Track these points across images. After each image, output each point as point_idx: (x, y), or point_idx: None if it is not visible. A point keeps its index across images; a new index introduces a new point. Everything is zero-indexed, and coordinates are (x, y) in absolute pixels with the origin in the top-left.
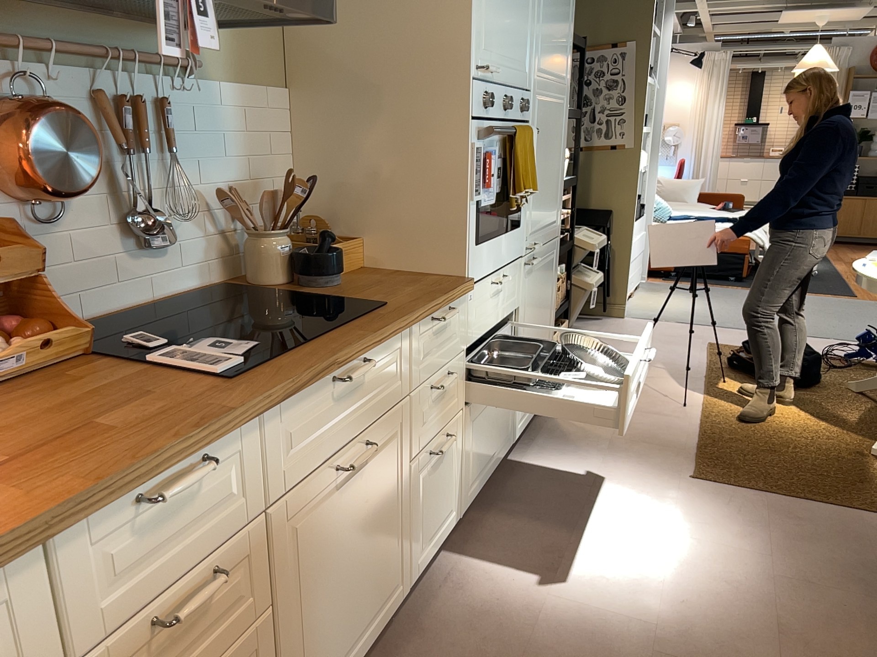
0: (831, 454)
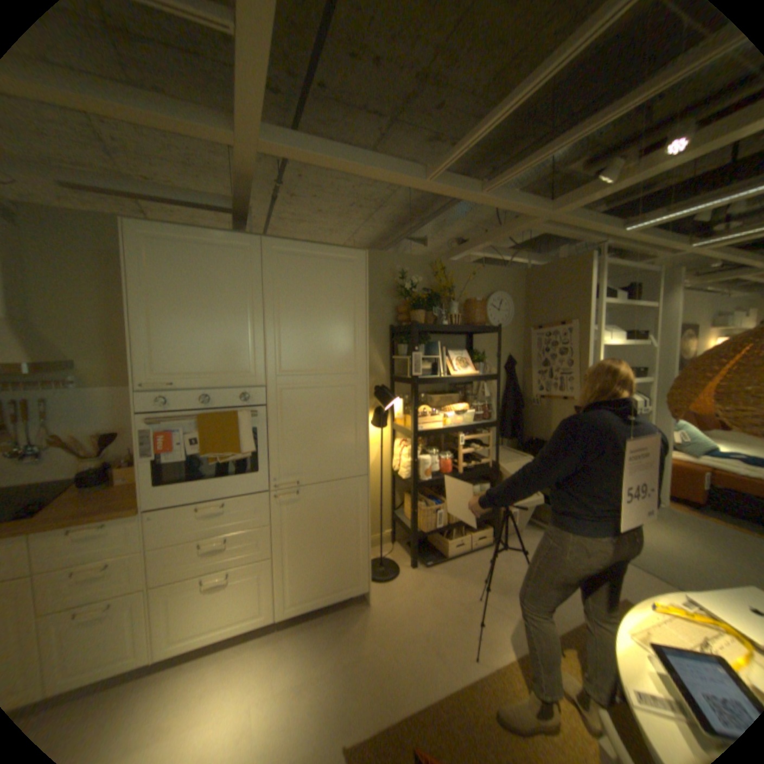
0: None
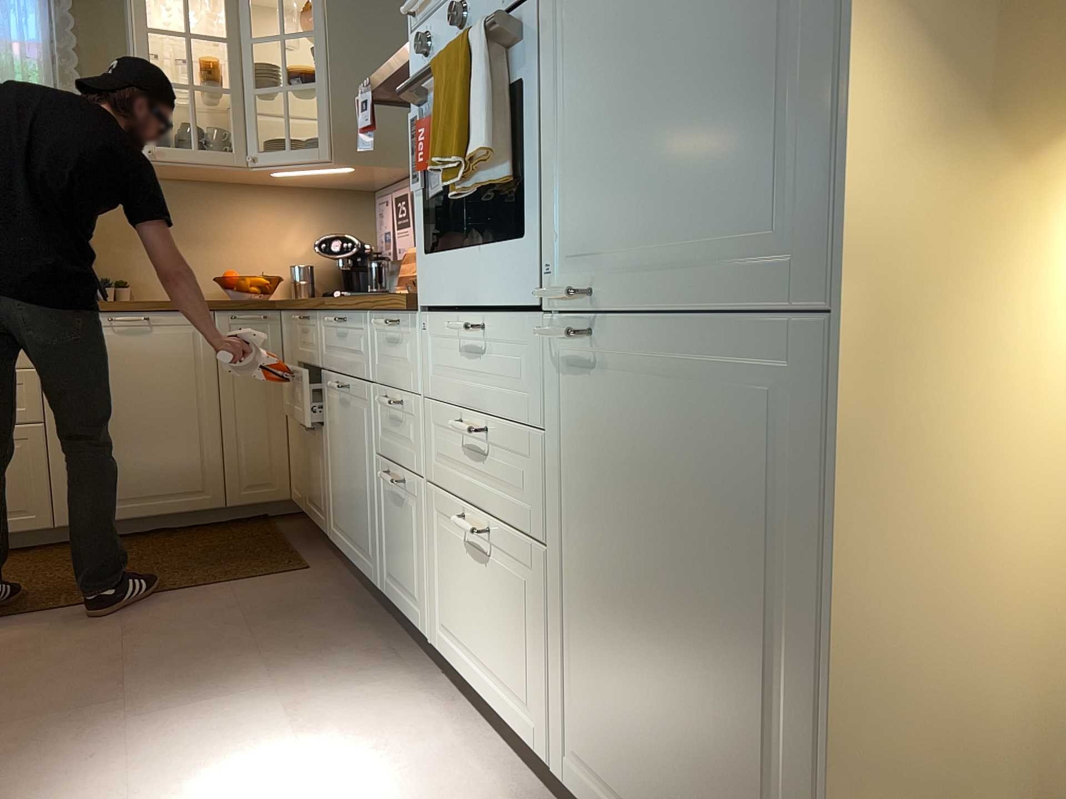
0: None
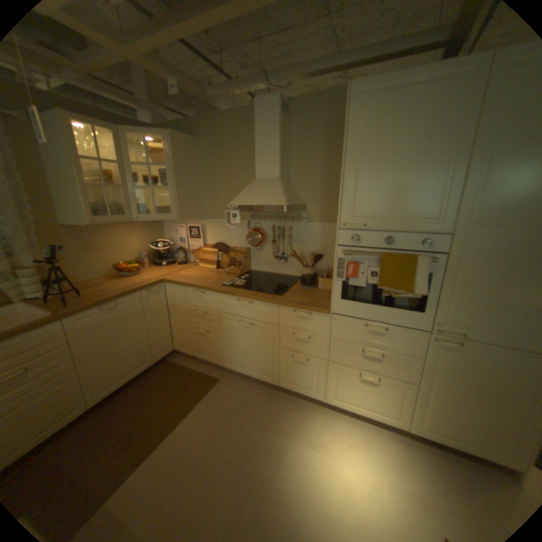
0: None
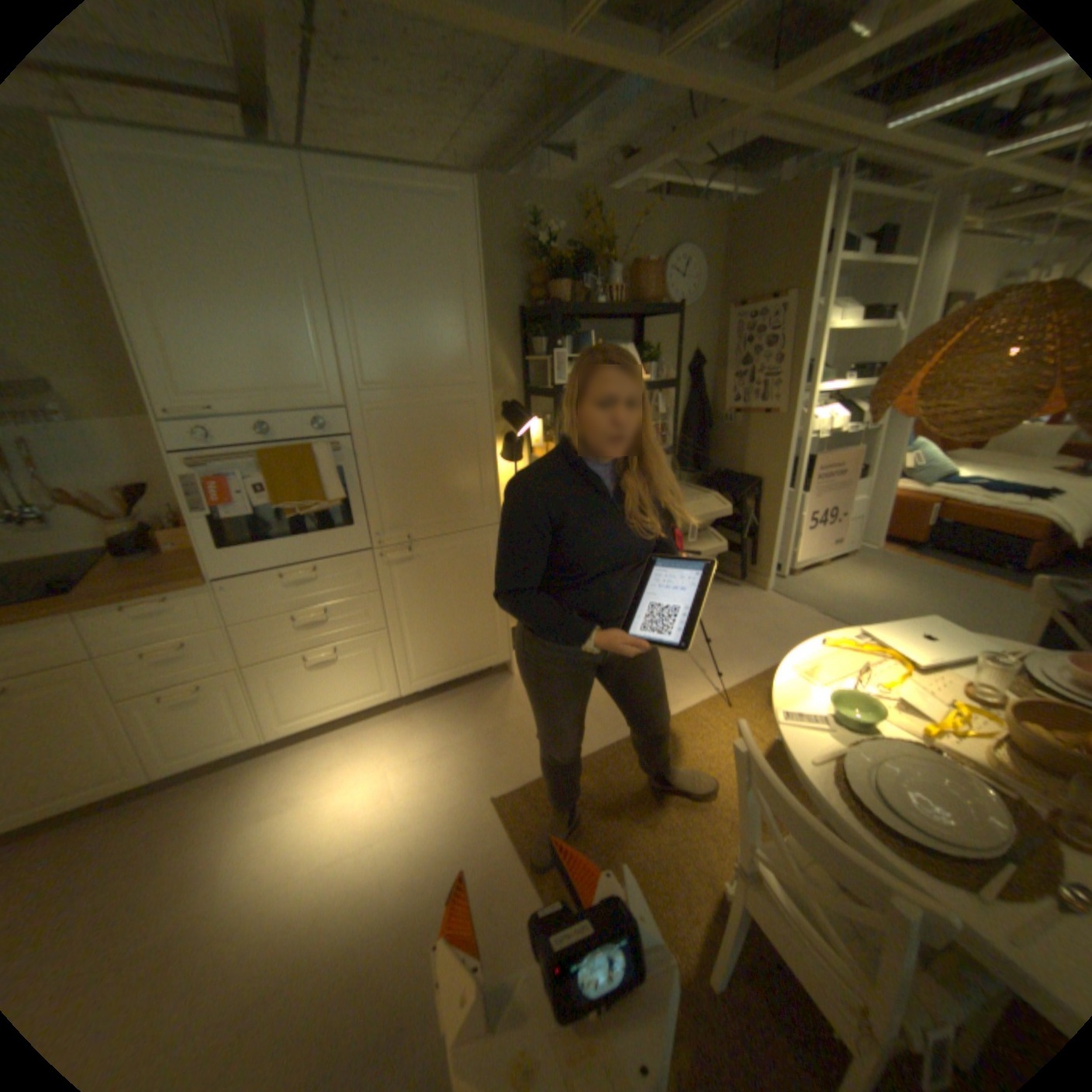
0: (680, 862)
